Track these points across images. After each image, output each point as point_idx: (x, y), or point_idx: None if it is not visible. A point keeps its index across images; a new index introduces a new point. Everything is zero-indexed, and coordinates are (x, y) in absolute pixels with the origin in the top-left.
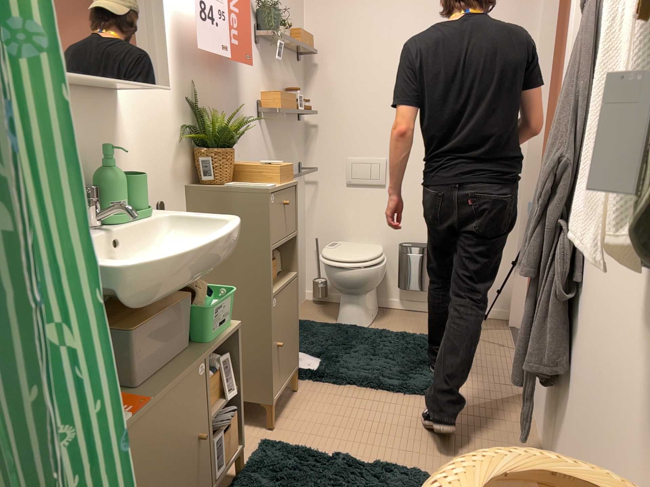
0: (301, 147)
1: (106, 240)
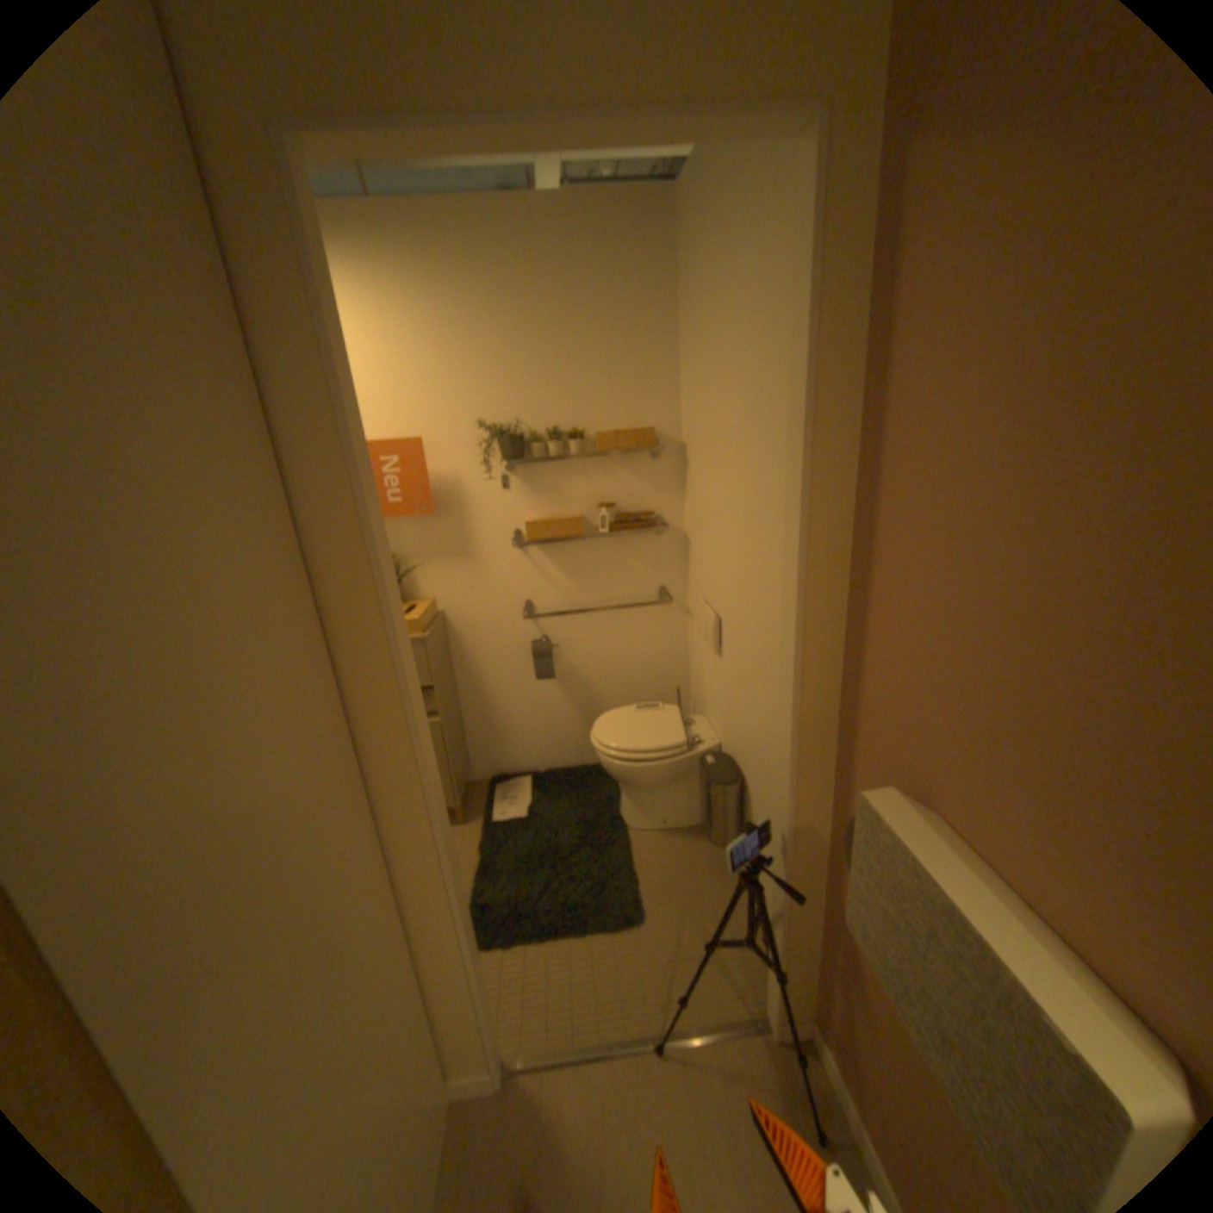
0: (668, 566)
1: None
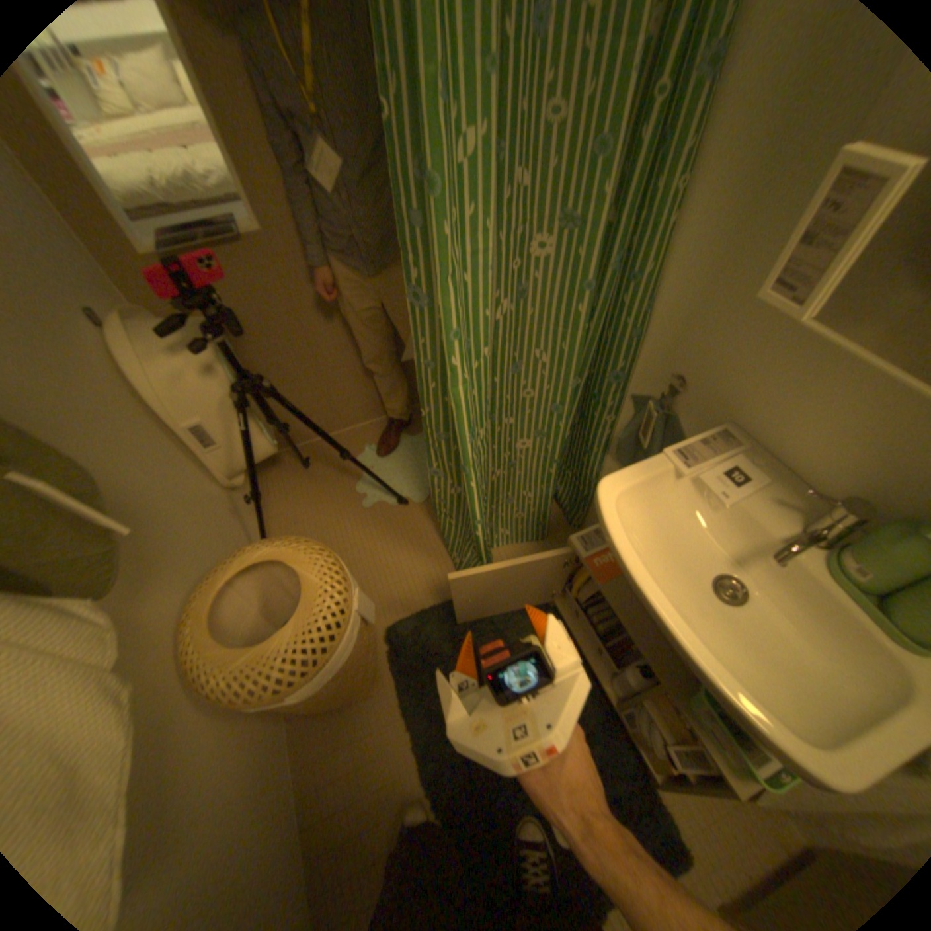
0: None
1: (765, 532)
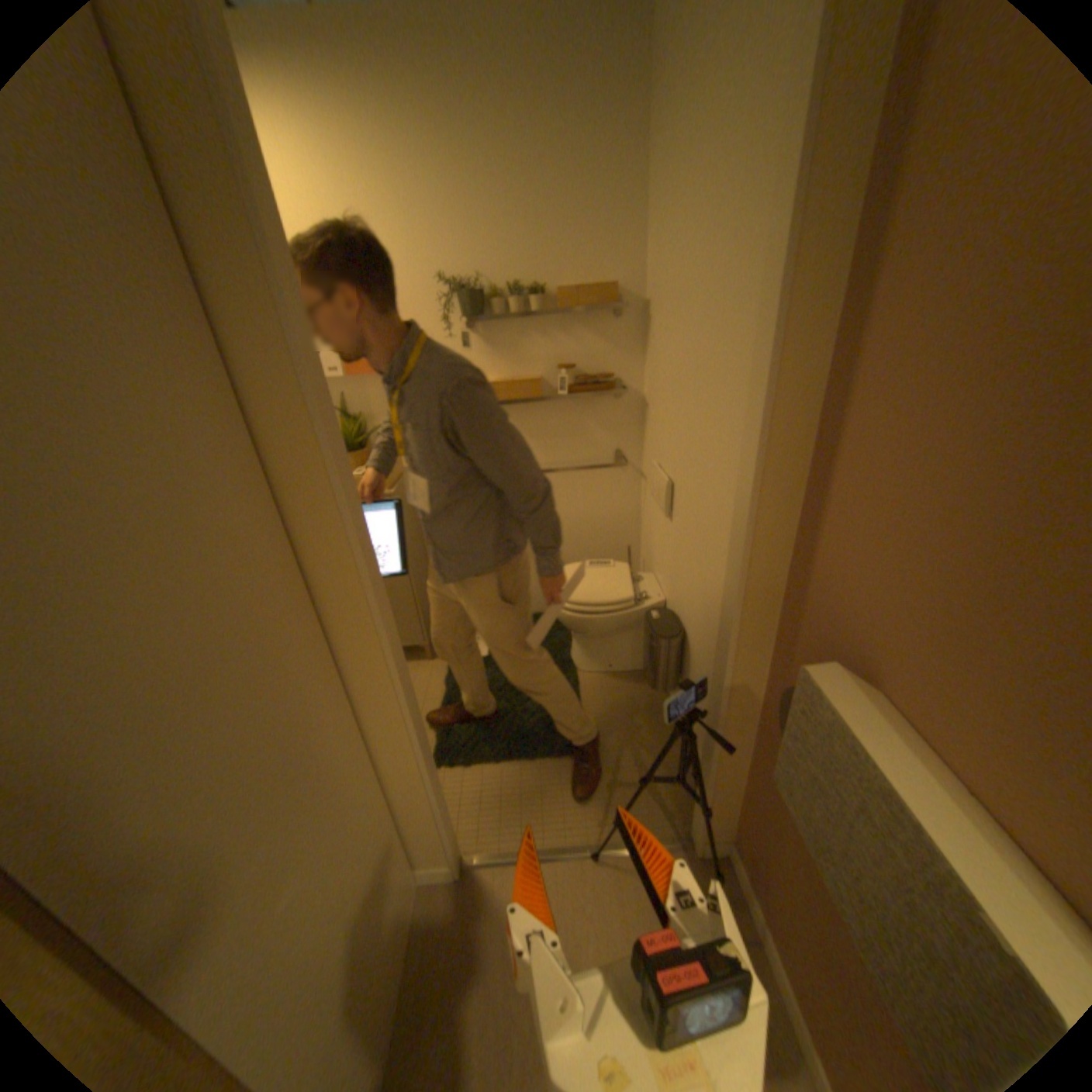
0: (625, 428)
1: None
